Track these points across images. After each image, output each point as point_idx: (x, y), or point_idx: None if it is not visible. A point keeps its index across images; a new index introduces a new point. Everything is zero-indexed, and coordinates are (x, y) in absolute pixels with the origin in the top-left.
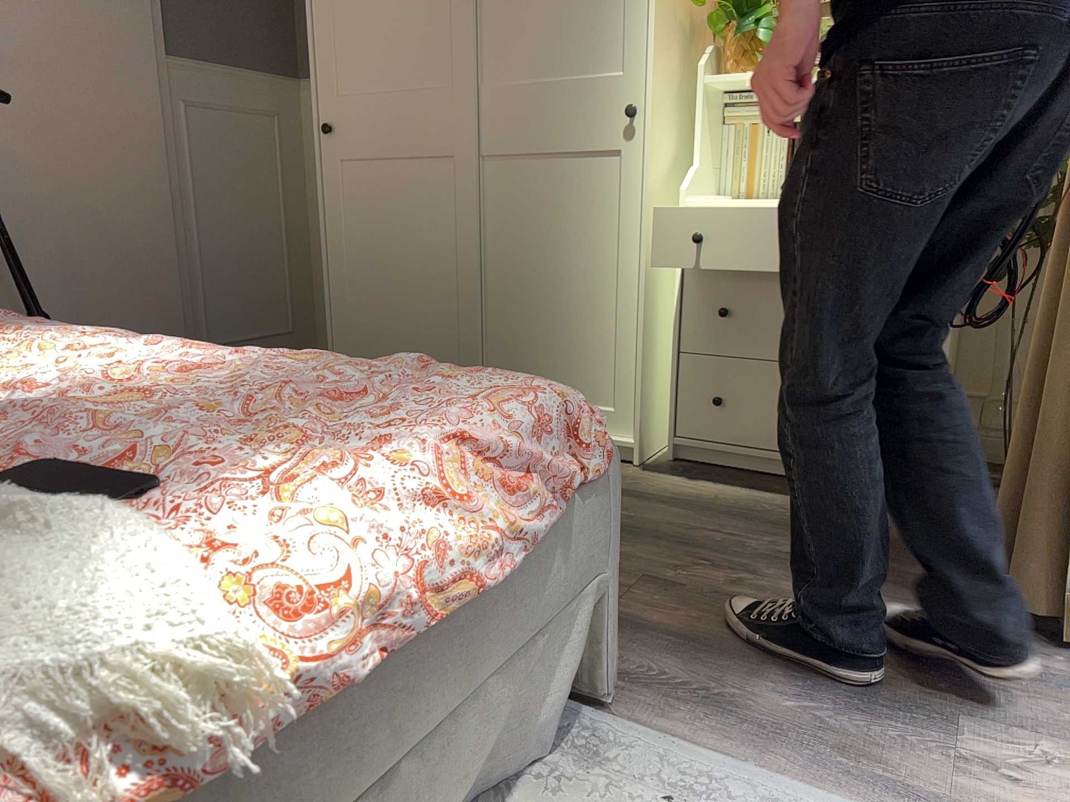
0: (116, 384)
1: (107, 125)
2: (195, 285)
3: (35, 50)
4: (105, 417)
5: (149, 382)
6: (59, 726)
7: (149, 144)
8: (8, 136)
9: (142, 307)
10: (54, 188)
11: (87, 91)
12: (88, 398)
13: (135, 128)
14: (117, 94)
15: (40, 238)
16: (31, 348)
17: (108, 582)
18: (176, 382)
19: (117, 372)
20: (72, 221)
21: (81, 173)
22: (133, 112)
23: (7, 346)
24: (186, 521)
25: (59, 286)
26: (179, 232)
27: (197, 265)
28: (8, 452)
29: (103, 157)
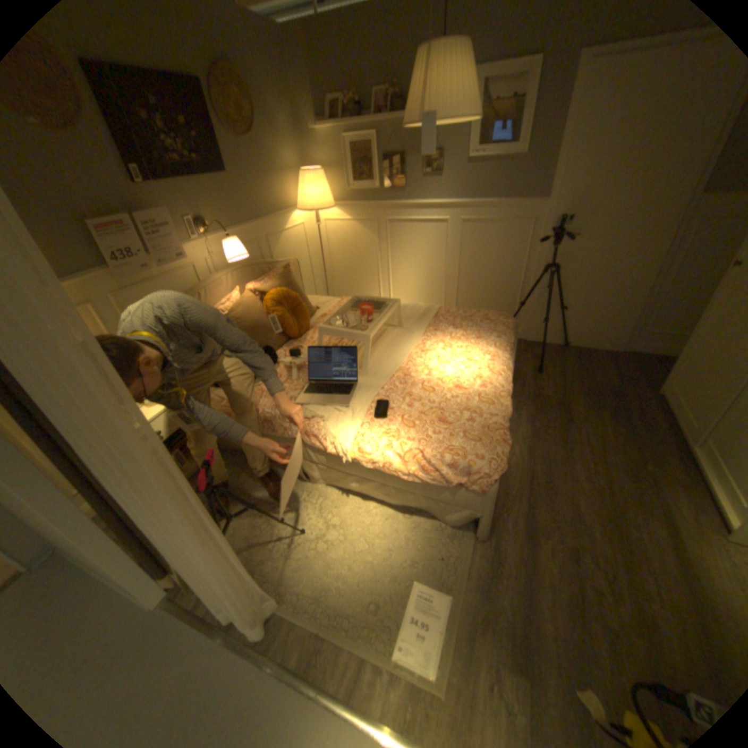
0: (440, 383)
1: (637, 233)
2: (655, 305)
3: (615, 204)
4: (425, 391)
5: (451, 384)
6: (334, 441)
7: (659, 241)
8: (586, 240)
9: (616, 310)
10: (597, 260)
11: (633, 219)
12: (432, 384)
13: (654, 234)
14: (651, 219)
15: (582, 278)
16: (470, 352)
17: (351, 430)
18: (449, 389)
19: (462, 374)
20: (599, 273)
21: (613, 254)
22: (657, 226)
23: (469, 348)
24: (379, 427)
25: (582, 296)
26: (657, 281)
27: (661, 297)
28: (396, 393)
29: (628, 247)
